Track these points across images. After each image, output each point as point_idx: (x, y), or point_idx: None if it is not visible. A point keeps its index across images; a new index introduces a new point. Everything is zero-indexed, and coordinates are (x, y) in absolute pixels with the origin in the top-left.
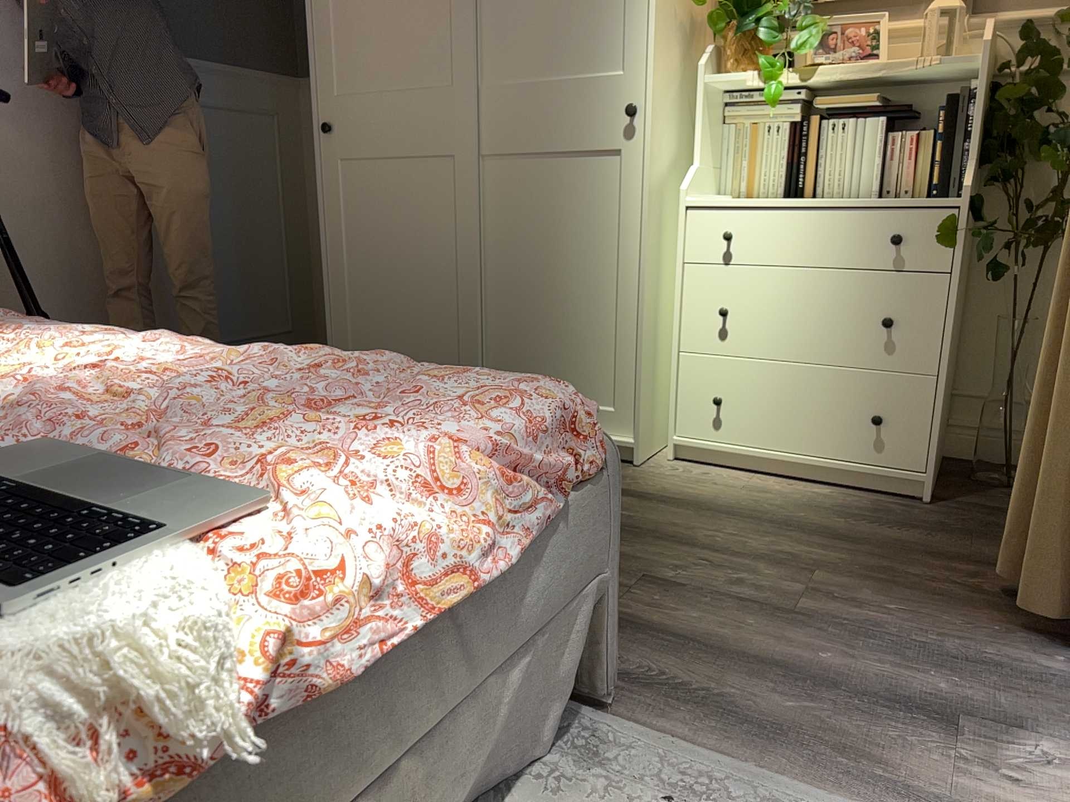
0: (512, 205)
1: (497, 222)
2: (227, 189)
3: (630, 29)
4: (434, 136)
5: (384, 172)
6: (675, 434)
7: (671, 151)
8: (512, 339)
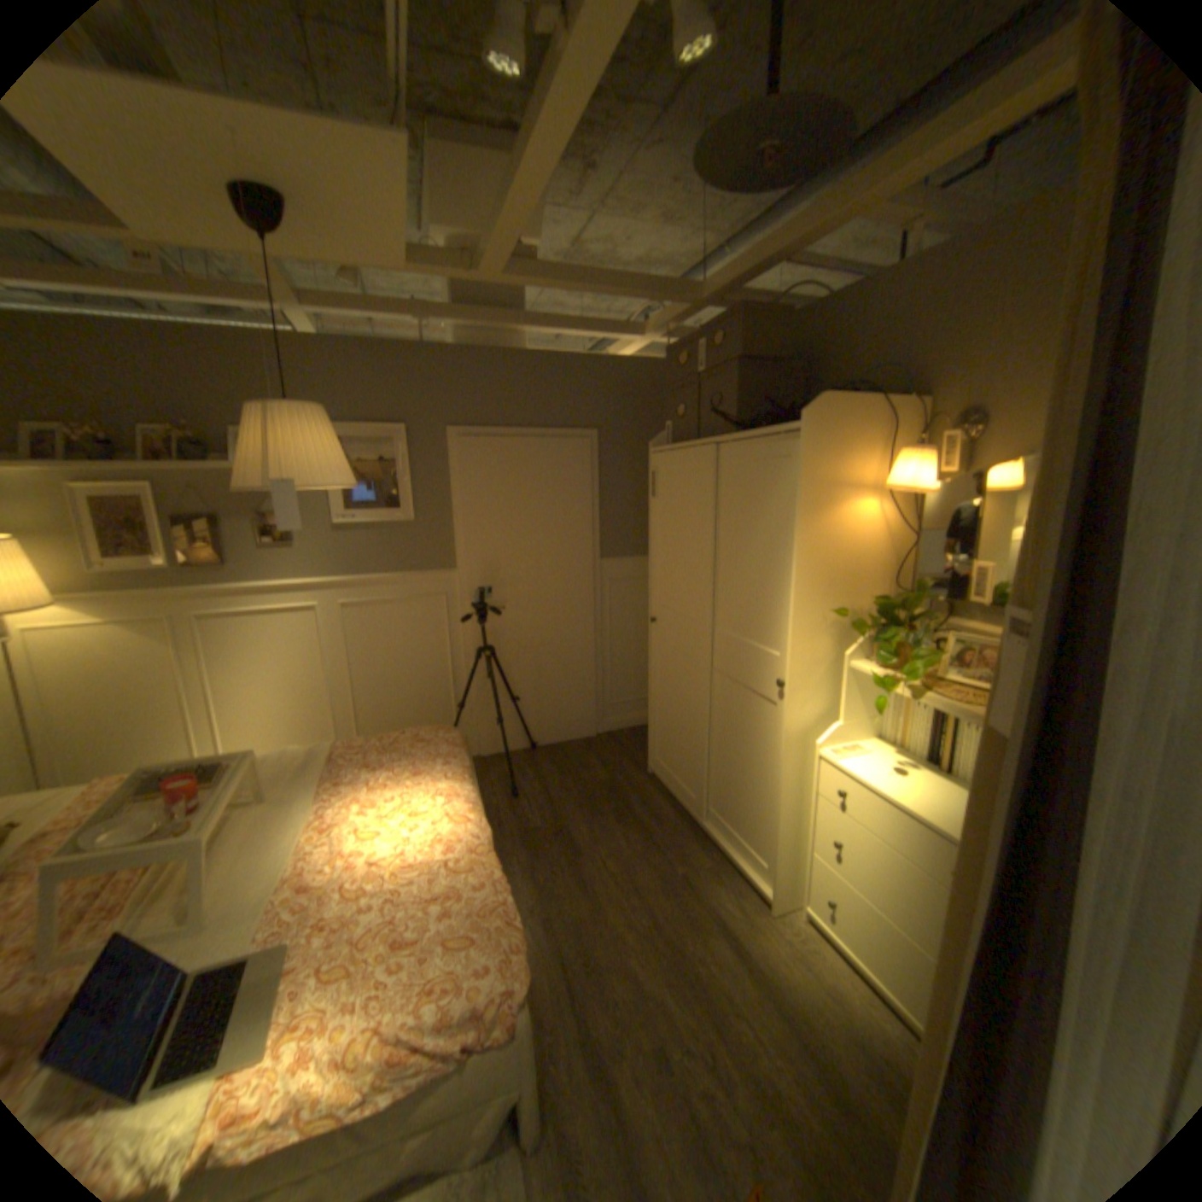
0: (726, 705)
1: (719, 711)
2: (629, 622)
3: (785, 629)
4: (692, 648)
5: (673, 655)
6: (809, 905)
7: (822, 708)
8: (723, 785)
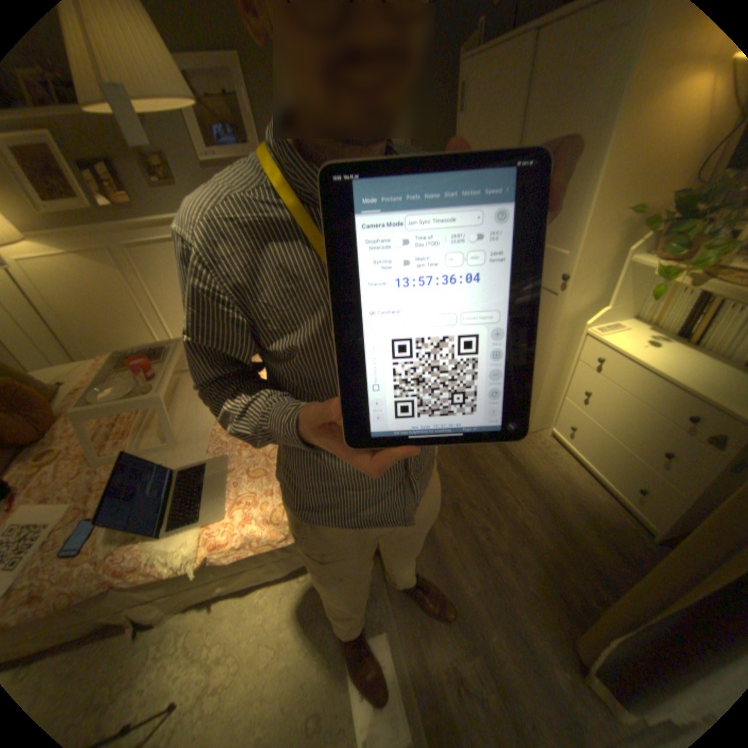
0: None
1: None
2: None
3: (579, 230)
4: None
5: None
6: (554, 427)
7: (595, 296)
8: None
